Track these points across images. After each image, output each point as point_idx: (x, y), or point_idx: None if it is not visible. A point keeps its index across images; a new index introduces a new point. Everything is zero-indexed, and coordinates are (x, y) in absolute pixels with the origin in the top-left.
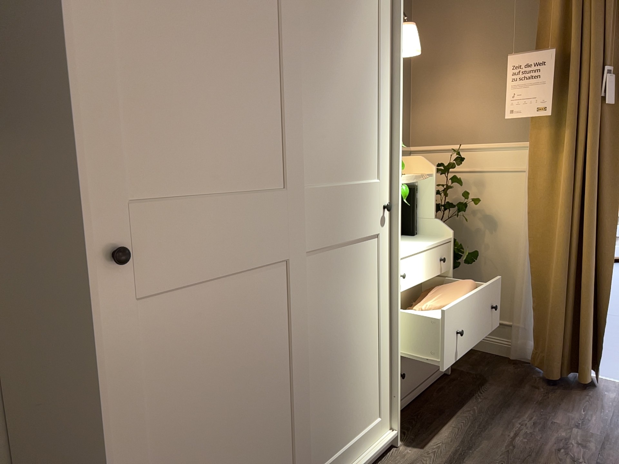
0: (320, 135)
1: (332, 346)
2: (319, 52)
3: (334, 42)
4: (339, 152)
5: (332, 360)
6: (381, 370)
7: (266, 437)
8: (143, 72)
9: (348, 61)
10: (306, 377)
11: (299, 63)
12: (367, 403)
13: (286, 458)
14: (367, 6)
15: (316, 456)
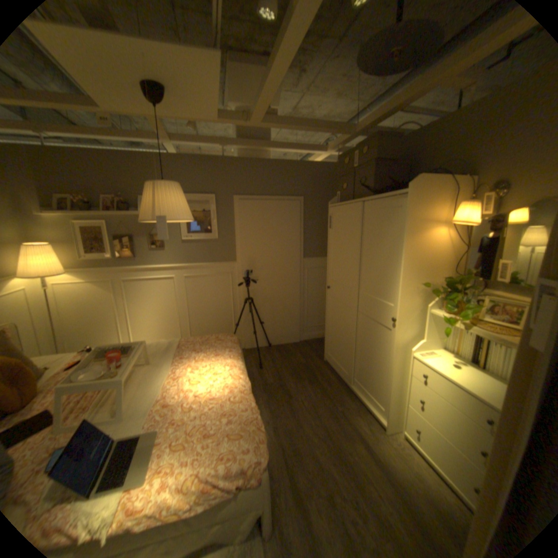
0: (368, 277)
1: (366, 352)
2: (370, 248)
3: (376, 243)
4: (375, 285)
5: (365, 357)
6: (387, 394)
7: (343, 349)
8: (333, 257)
9: (382, 250)
10: (355, 349)
11: (361, 253)
12: (379, 397)
13: (346, 362)
14: (395, 224)
15: (357, 379)
